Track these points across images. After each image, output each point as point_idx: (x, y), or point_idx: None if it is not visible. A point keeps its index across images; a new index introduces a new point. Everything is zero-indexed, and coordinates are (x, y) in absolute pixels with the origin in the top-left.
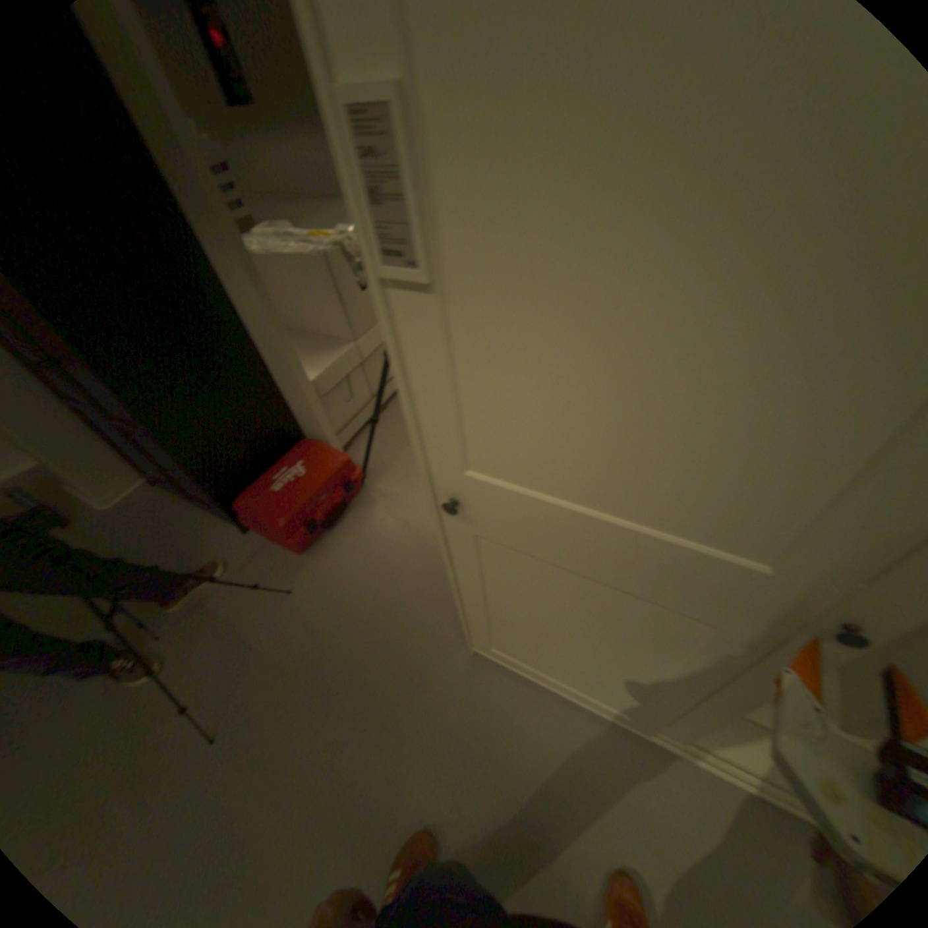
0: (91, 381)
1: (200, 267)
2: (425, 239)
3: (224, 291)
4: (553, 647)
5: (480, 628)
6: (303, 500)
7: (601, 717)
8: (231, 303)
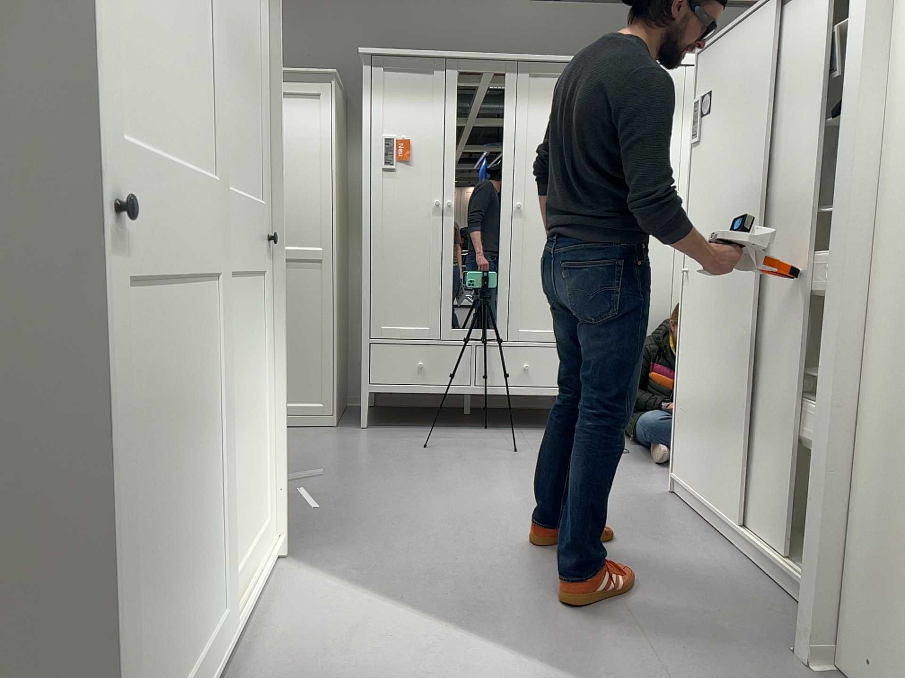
0: None
1: None
2: None
3: None
4: (172, 534)
5: (122, 667)
6: None
7: (216, 677)
8: None
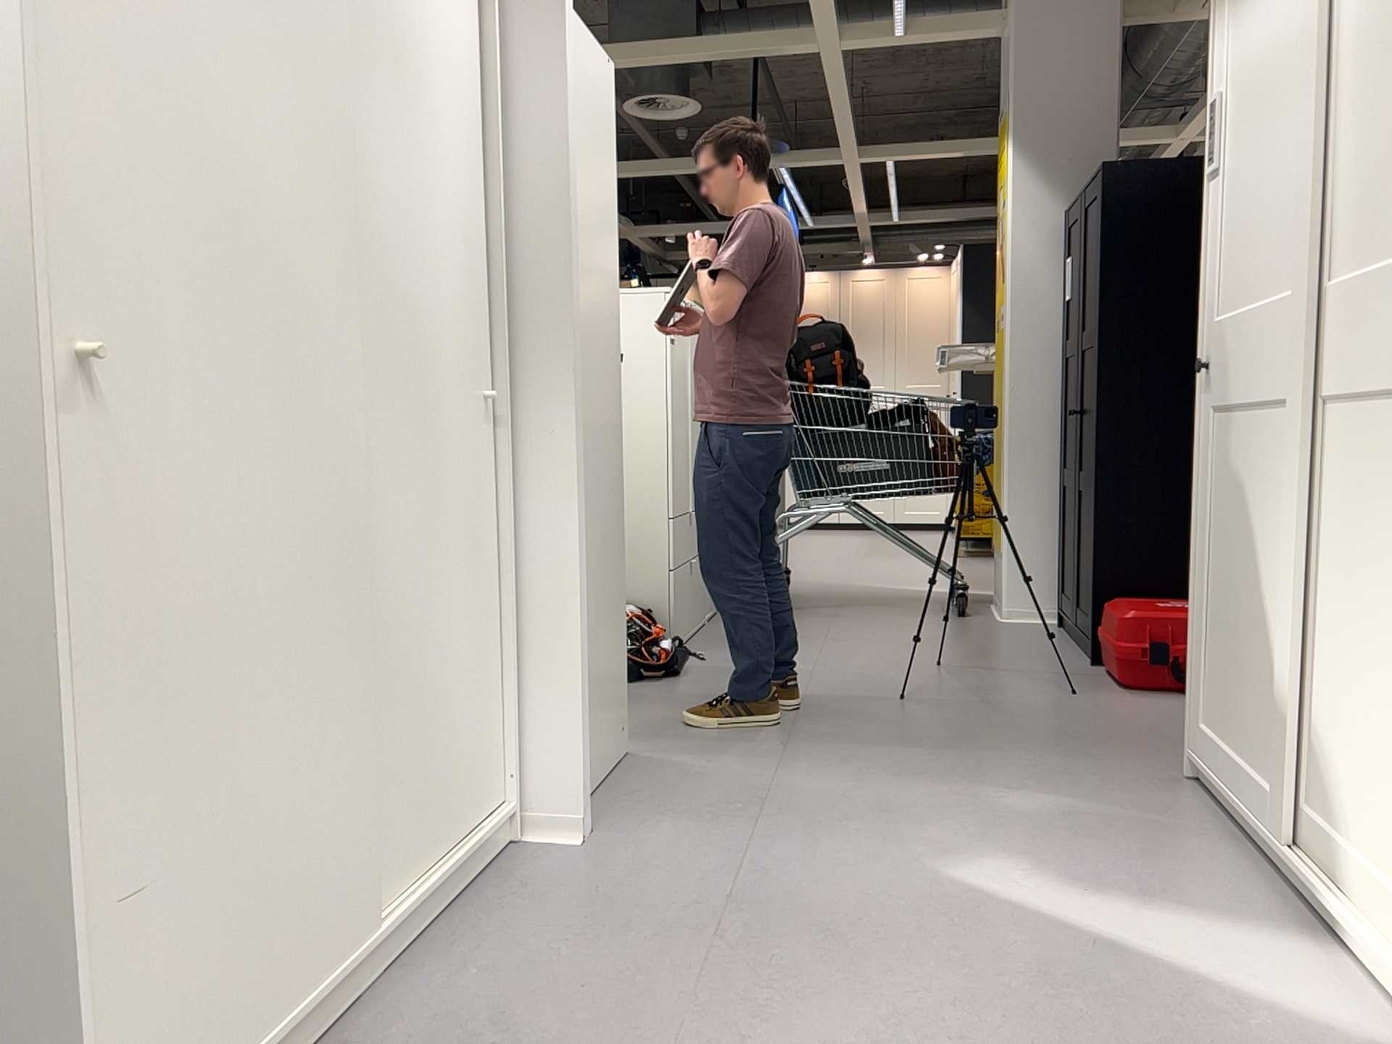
0: (1090, 402)
1: None
2: (1215, 153)
3: None
4: (1230, 612)
5: (1194, 639)
6: (1174, 616)
7: (1247, 820)
8: None
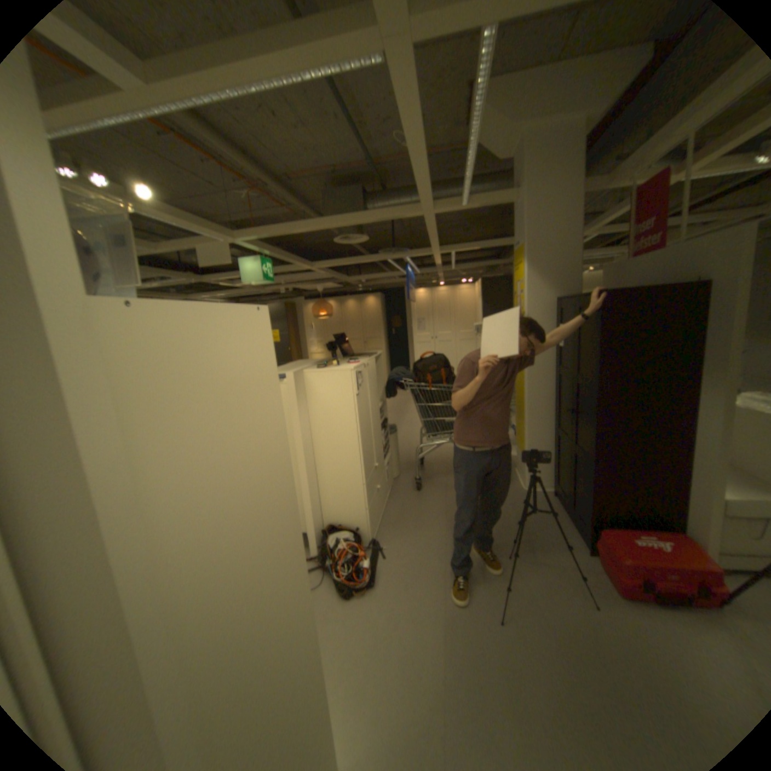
0: (594, 425)
1: (694, 398)
2: None
3: (700, 416)
4: None
5: None
6: (659, 566)
7: None
8: (700, 424)
